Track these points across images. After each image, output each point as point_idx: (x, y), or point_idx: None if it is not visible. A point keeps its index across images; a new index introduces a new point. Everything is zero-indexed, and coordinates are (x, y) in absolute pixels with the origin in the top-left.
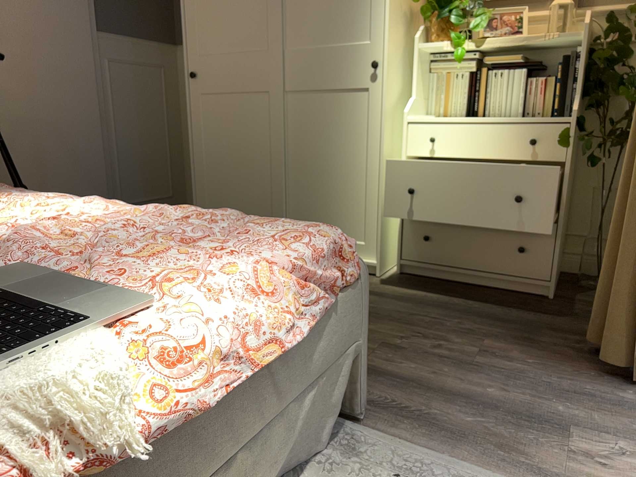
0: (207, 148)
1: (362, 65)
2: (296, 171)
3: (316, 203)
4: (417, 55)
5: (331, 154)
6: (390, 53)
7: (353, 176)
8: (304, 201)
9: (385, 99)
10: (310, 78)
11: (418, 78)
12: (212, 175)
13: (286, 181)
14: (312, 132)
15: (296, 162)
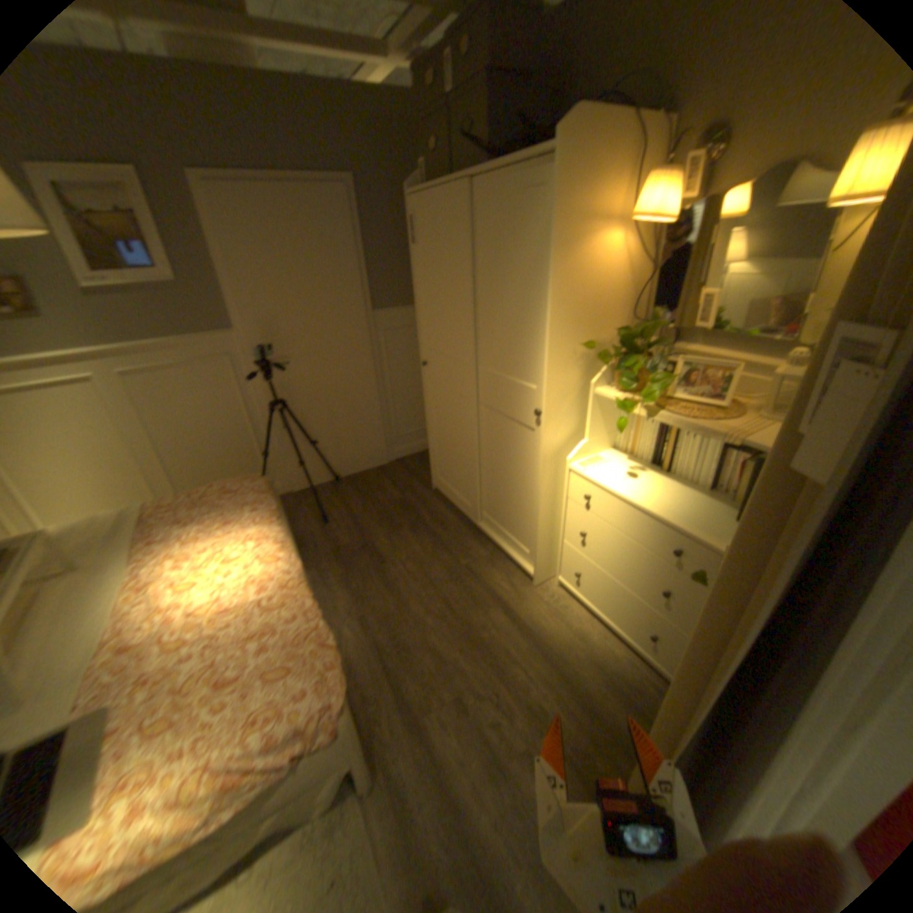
0: (434, 423)
1: (530, 408)
2: (486, 470)
3: (498, 502)
4: (591, 401)
5: (508, 470)
6: (551, 407)
7: (522, 497)
8: (491, 496)
9: (542, 450)
10: (494, 401)
11: (595, 421)
12: (438, 445)
13: (479, 475)
14: (496, 446)
15: (486, 463)
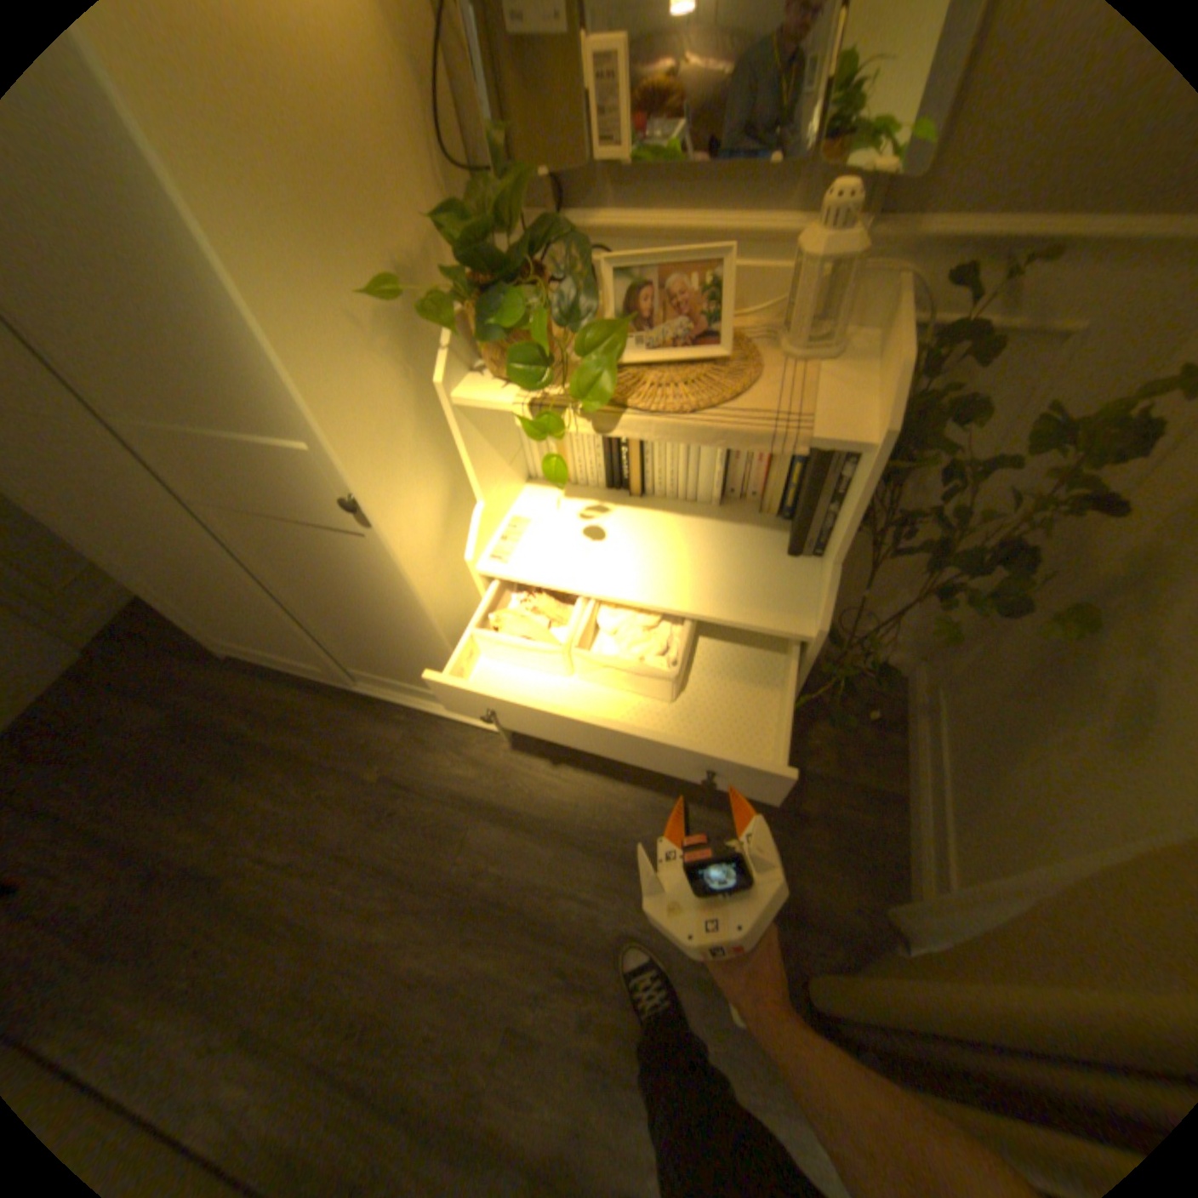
0: (117, 558)
1: (323, 492)
2: (308, 613)
3: (371, 652)
4: (456, 423)
5: (355, 606)
6: (375, 482)
7: (412, 639)
8: (350, 647)
9: (409, 571)
10: (221, 491)
11: (481, 458)
12: (164, 593)
13: (300, 623)
14: (297, 572)
15: (298, 602)
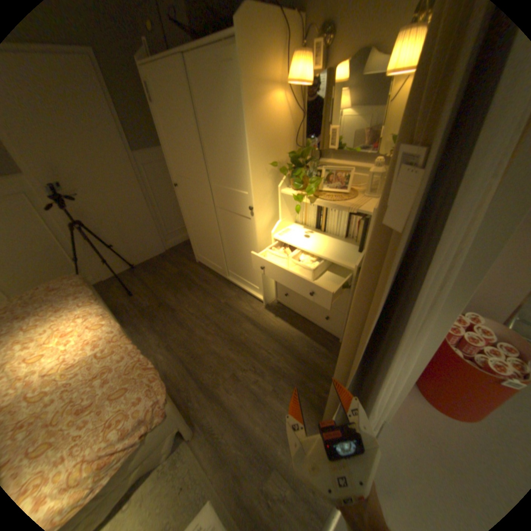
0: (190, 222)
1: (246, 205)
2: (227, 246)
3: (237, 263)
4: (280, 197)
5: (240, 244)
6: (258, 203)
7: (250, 257)
8: (233, 260)
9: (257, 229)
10: (224, 204)
11: (284, 209)
12: (195, 235)
13: (224, 249)
14: (230, 230)
15: (226, 241)
